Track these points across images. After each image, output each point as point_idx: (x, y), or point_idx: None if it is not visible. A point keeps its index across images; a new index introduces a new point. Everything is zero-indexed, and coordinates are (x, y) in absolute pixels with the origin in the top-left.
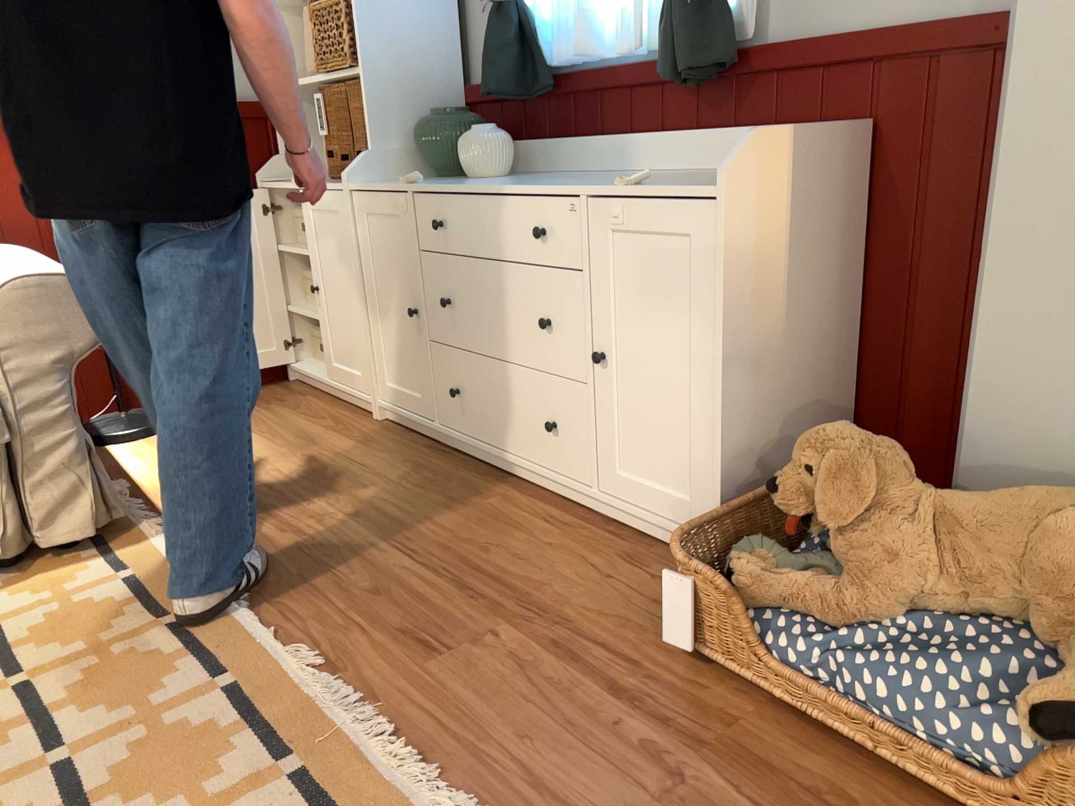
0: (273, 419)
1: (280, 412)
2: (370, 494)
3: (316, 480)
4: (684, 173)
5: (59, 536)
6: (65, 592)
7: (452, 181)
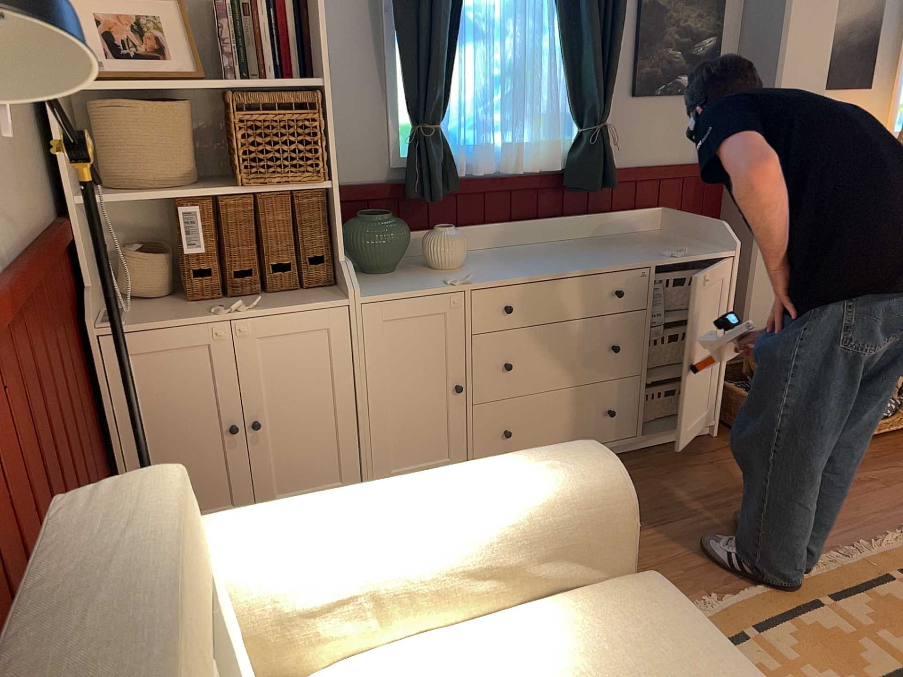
0: None
1: None
2: None
3: None
4: (582, 242)
5: None
6: None
7: (446, 274)
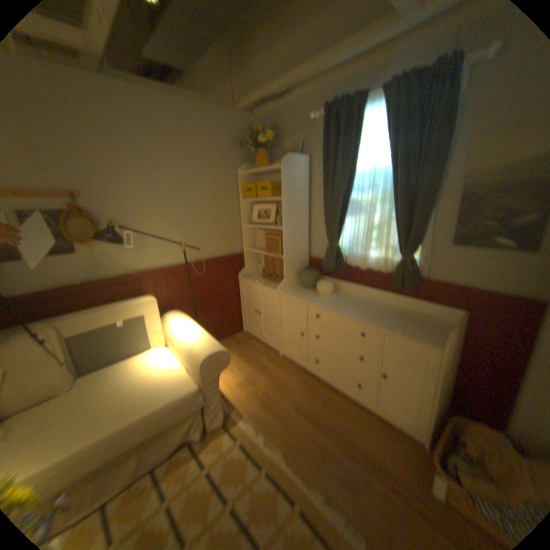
0: (247, 354)
1: (248, 350)
2: (297, 399)
3: (276, 390)
4: (399, 309)
5: (212, 428)
6: (221, 455)
7: (316, 296)
